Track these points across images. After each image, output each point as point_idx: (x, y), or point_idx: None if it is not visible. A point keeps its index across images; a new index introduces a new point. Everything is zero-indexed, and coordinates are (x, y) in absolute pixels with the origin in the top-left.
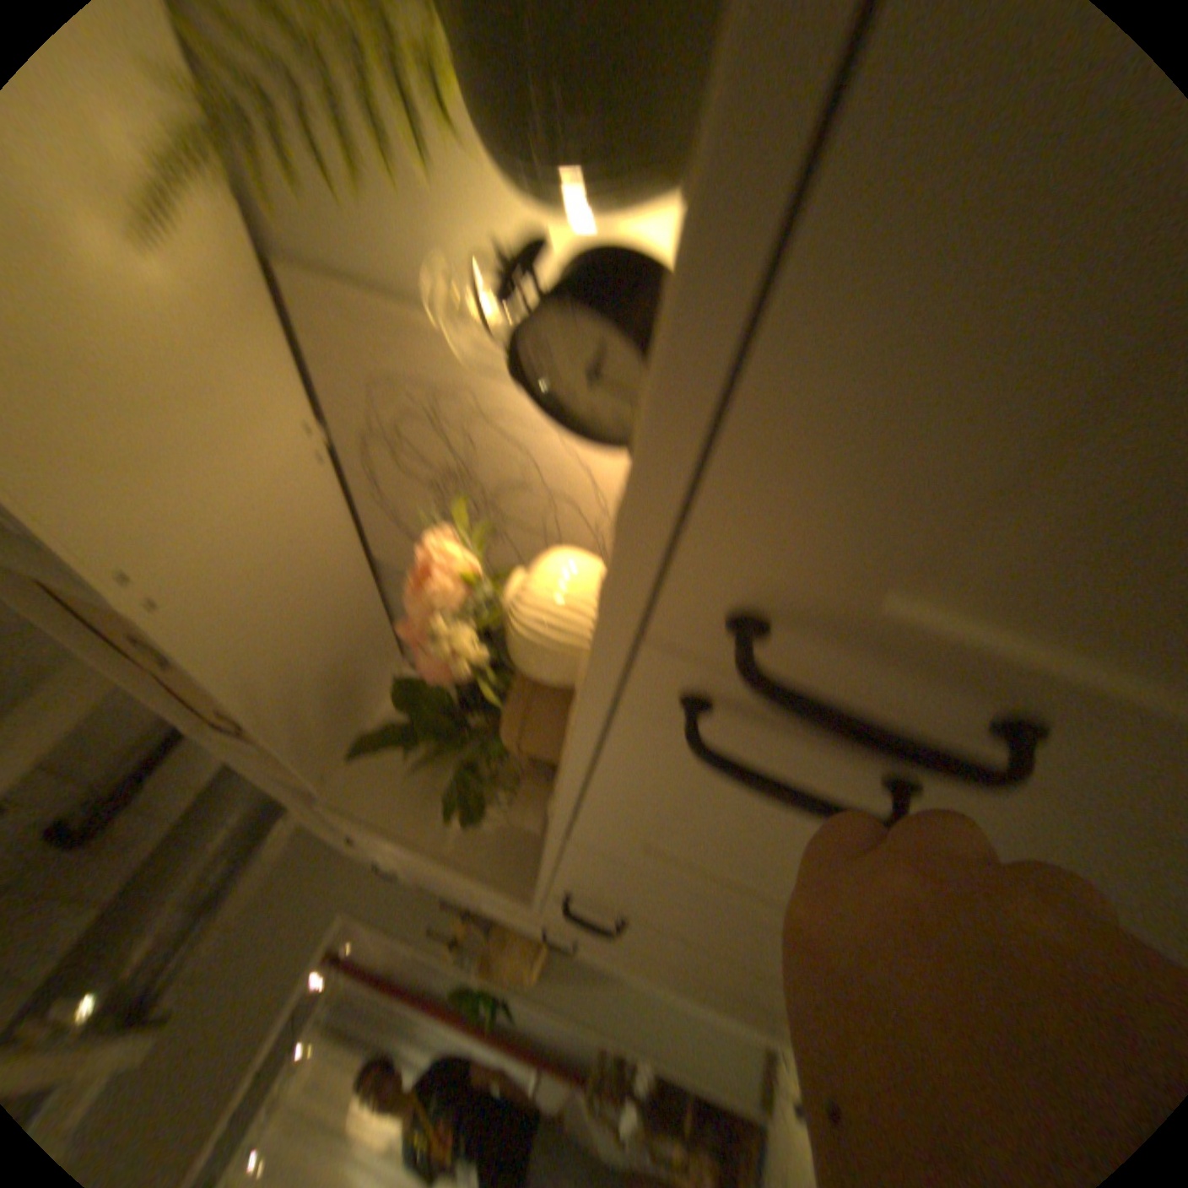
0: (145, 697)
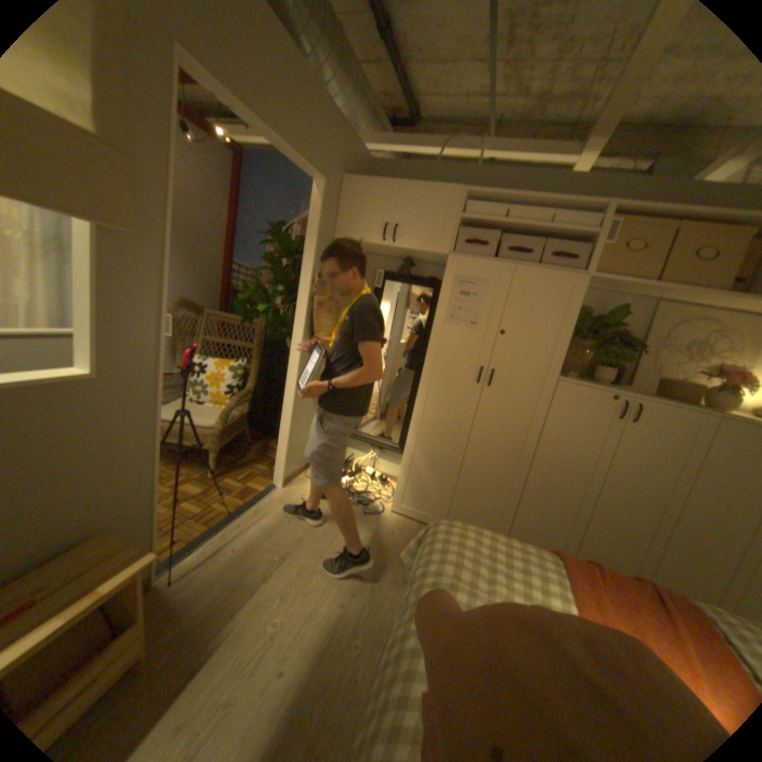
0: (660, 205)
